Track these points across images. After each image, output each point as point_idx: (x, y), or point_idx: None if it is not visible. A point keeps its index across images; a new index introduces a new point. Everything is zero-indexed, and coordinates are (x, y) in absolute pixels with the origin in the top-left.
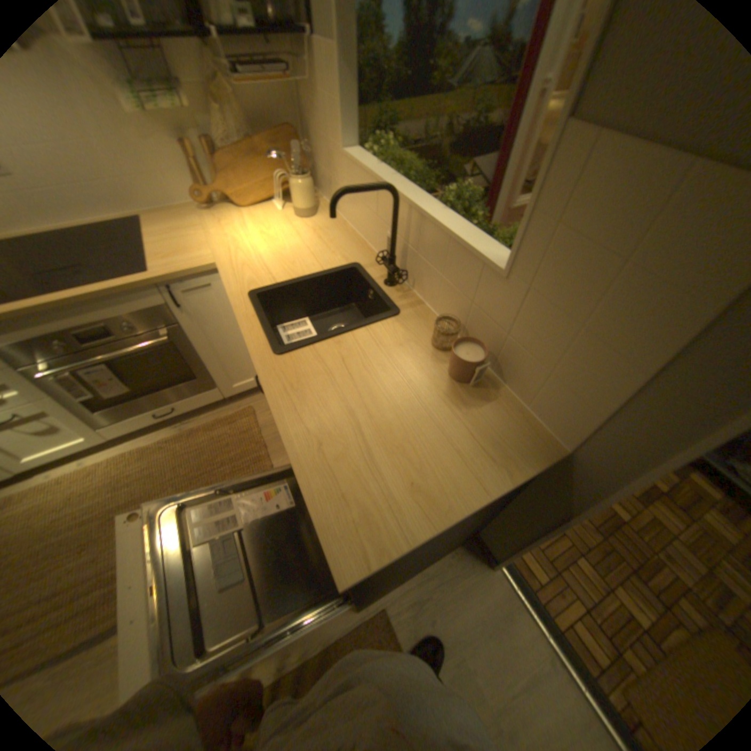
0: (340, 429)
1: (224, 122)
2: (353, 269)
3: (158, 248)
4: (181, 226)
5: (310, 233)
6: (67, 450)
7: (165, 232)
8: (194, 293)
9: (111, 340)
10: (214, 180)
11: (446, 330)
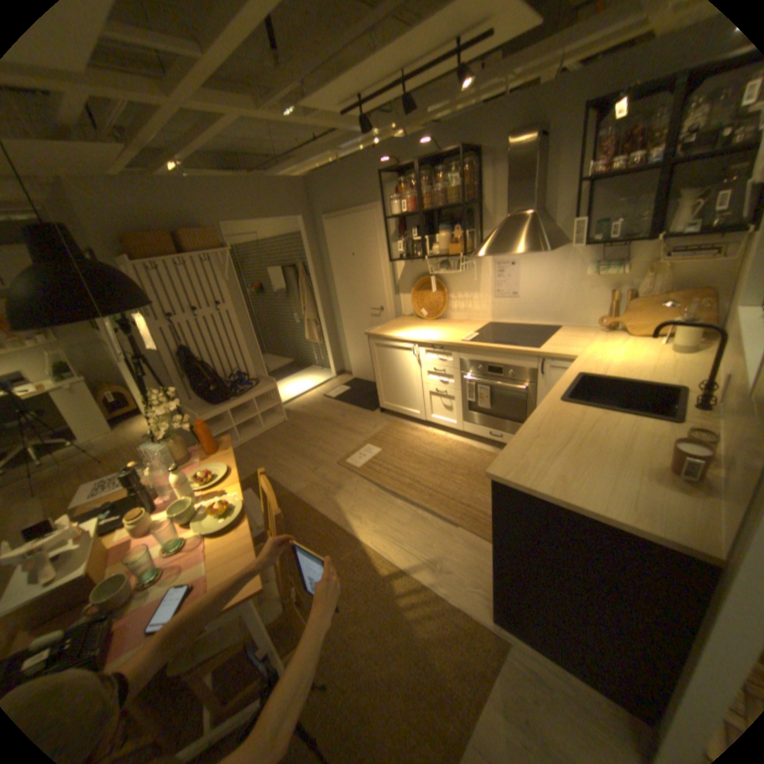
0: (555, 440)
1: (655, 283)
2: (680, 390)
3: (556, 342)
4: (581, 336)
5: (672, 362)
6: (448, 422)
7: (568, 336)
8: (559, 373)
9: (501, 376)
10: (625, 316)
11: (705, 442)
